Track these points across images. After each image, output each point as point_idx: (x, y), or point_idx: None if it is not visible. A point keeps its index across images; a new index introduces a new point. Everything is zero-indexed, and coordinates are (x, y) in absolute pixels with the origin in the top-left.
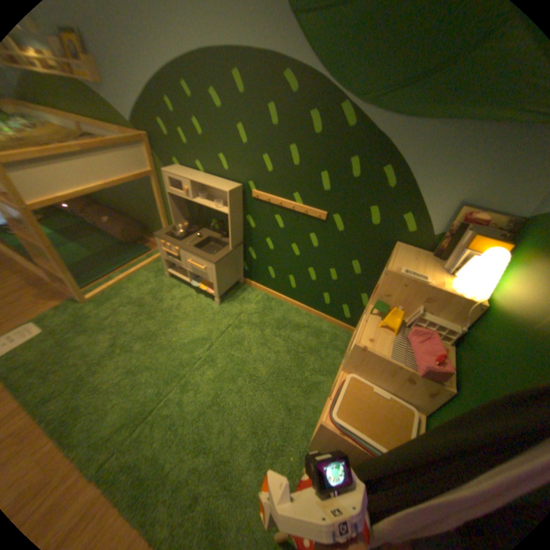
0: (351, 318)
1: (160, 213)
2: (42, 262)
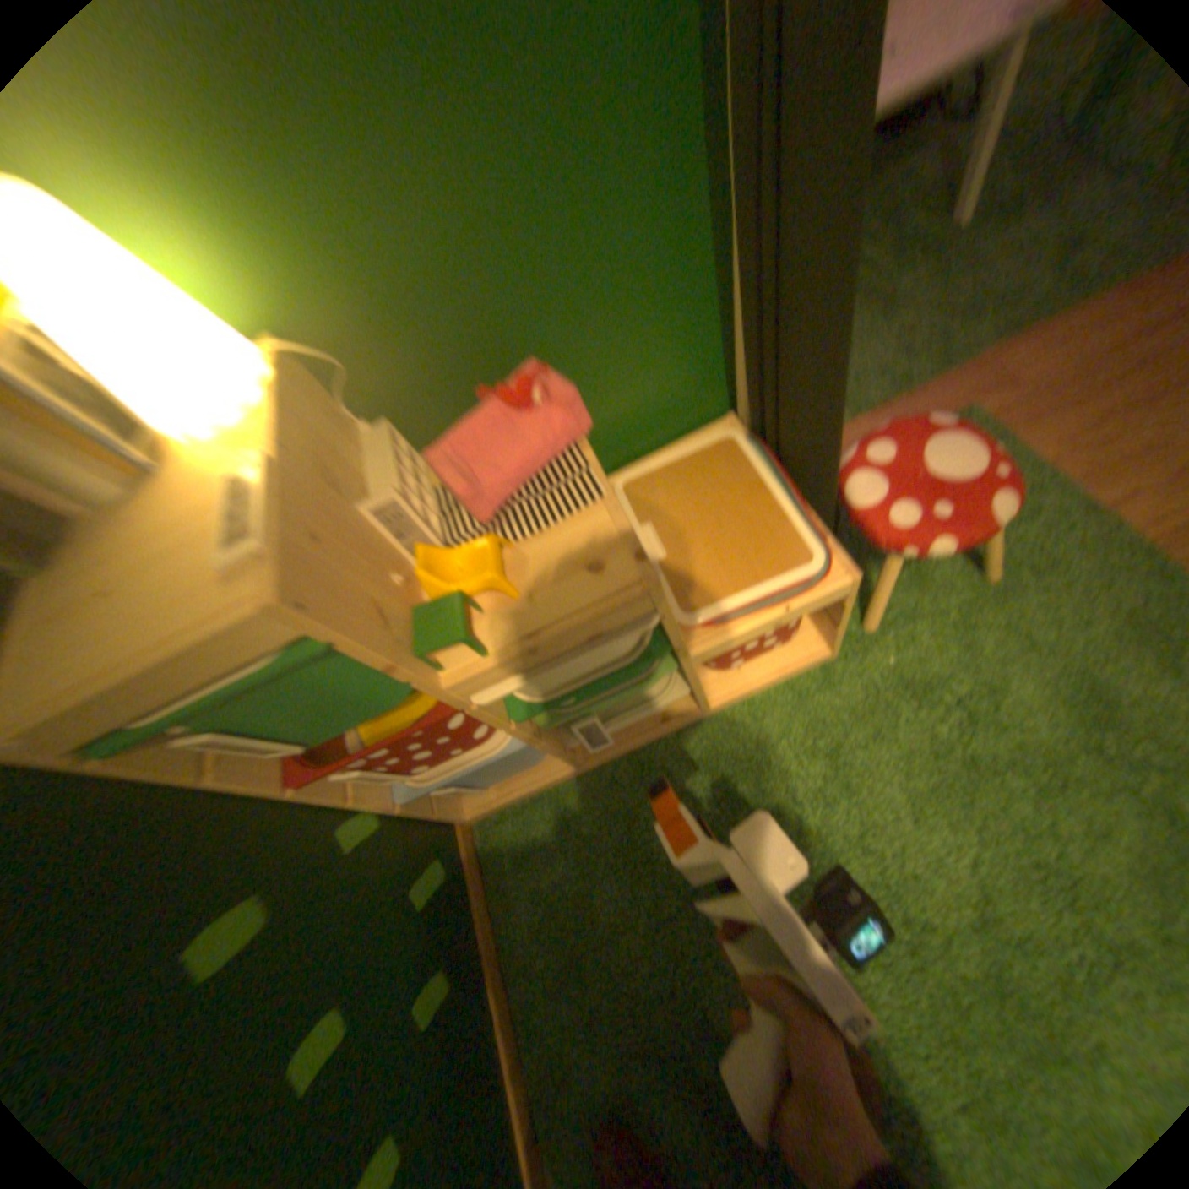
0: (435, 852)
1: None
2: None
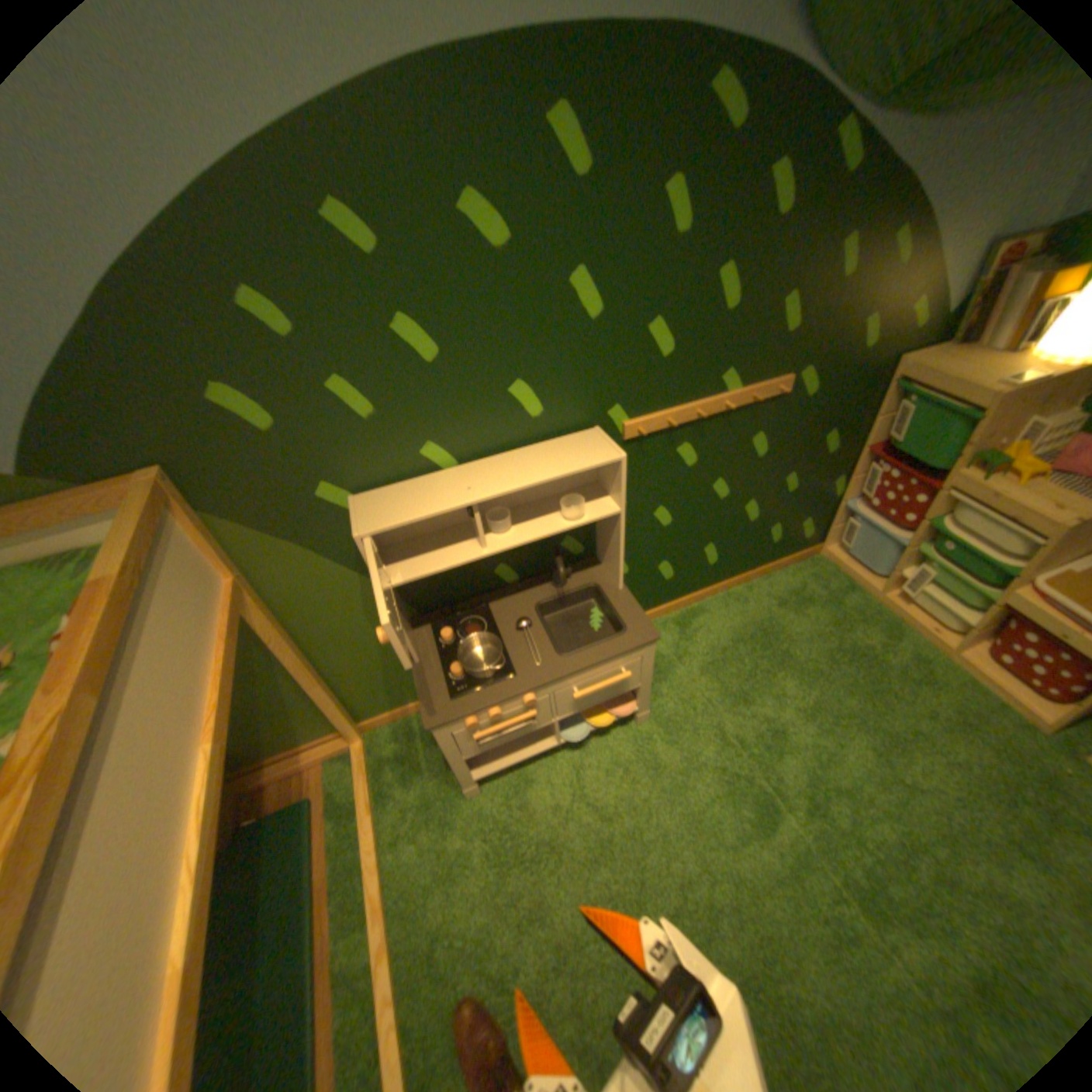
0: (816, 533)
1: (296, 679)
2: None
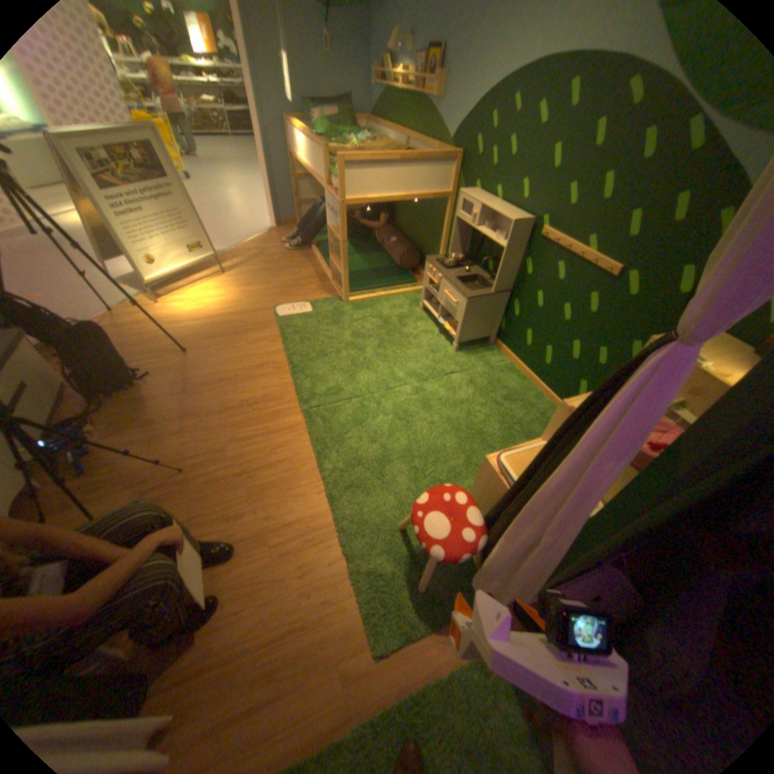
0: None
1: (440, 242)
2: (331, 258)
